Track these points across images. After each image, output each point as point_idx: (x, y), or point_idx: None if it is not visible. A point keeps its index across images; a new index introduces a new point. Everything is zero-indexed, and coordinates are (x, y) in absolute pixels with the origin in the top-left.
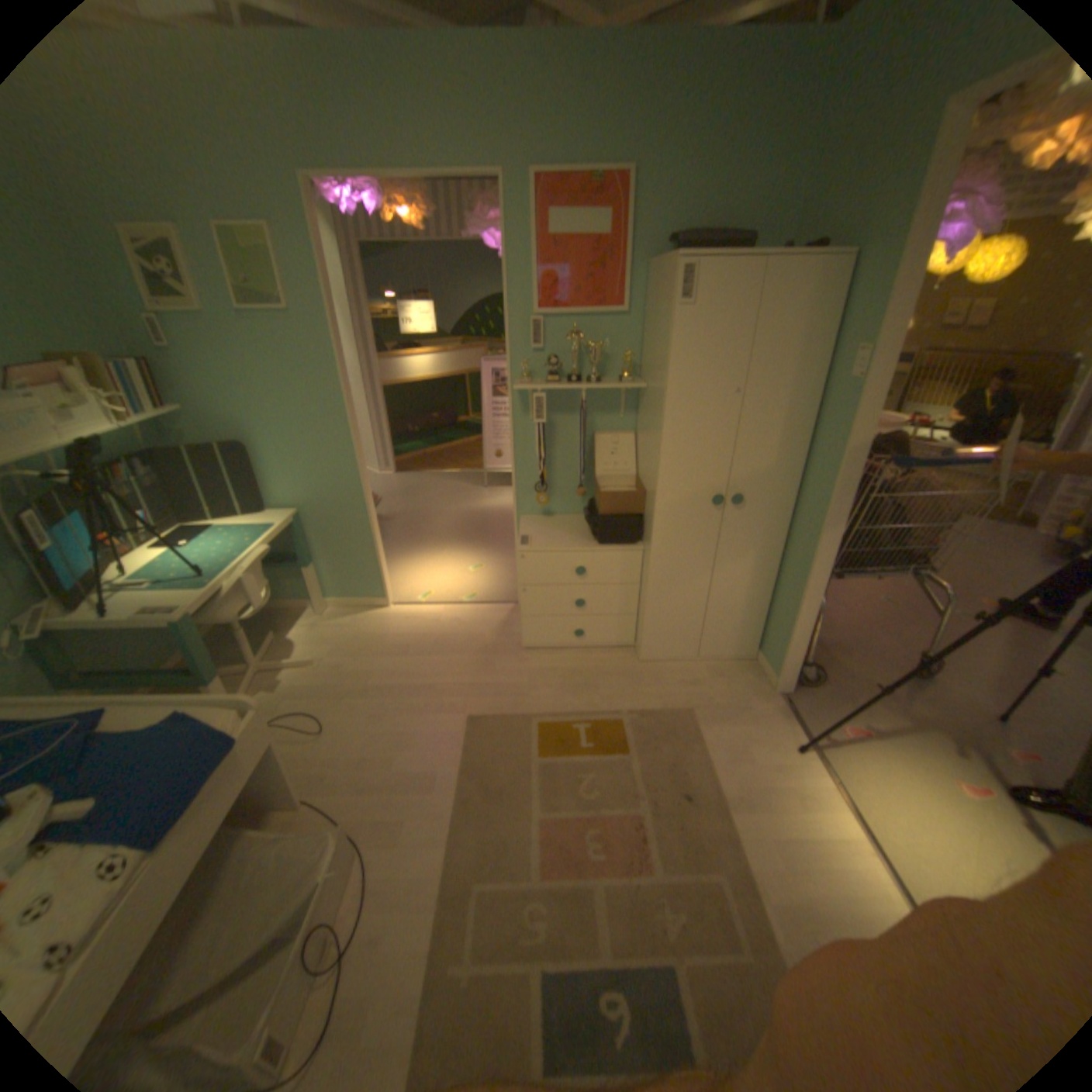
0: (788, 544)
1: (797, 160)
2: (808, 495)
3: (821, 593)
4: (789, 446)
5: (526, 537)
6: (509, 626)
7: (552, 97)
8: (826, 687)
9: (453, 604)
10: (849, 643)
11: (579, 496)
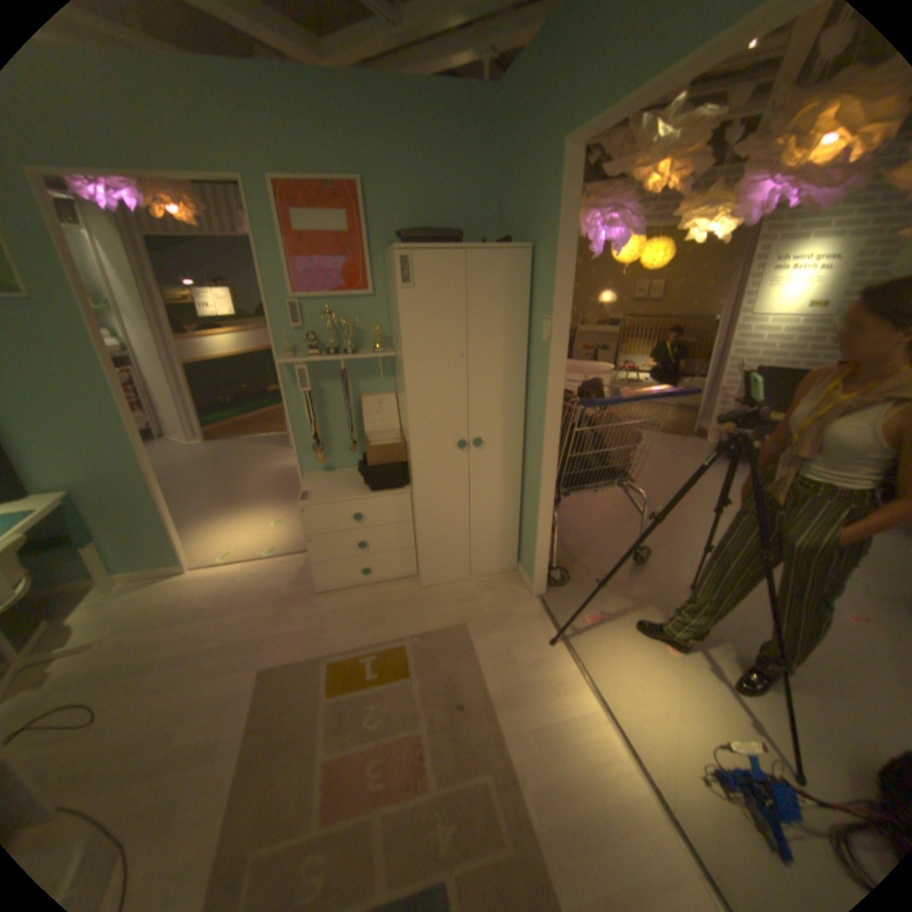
0: (522, 475)
1: (486, 181)
2: (528, 434)
3: (548, 511)
4: (508, 397)
5: (305, 493)
6: (303, 575)
7: (277, 120)
8: (568, 585)
9: (250, 562)
10: (584, 544)
11: (354, 452)
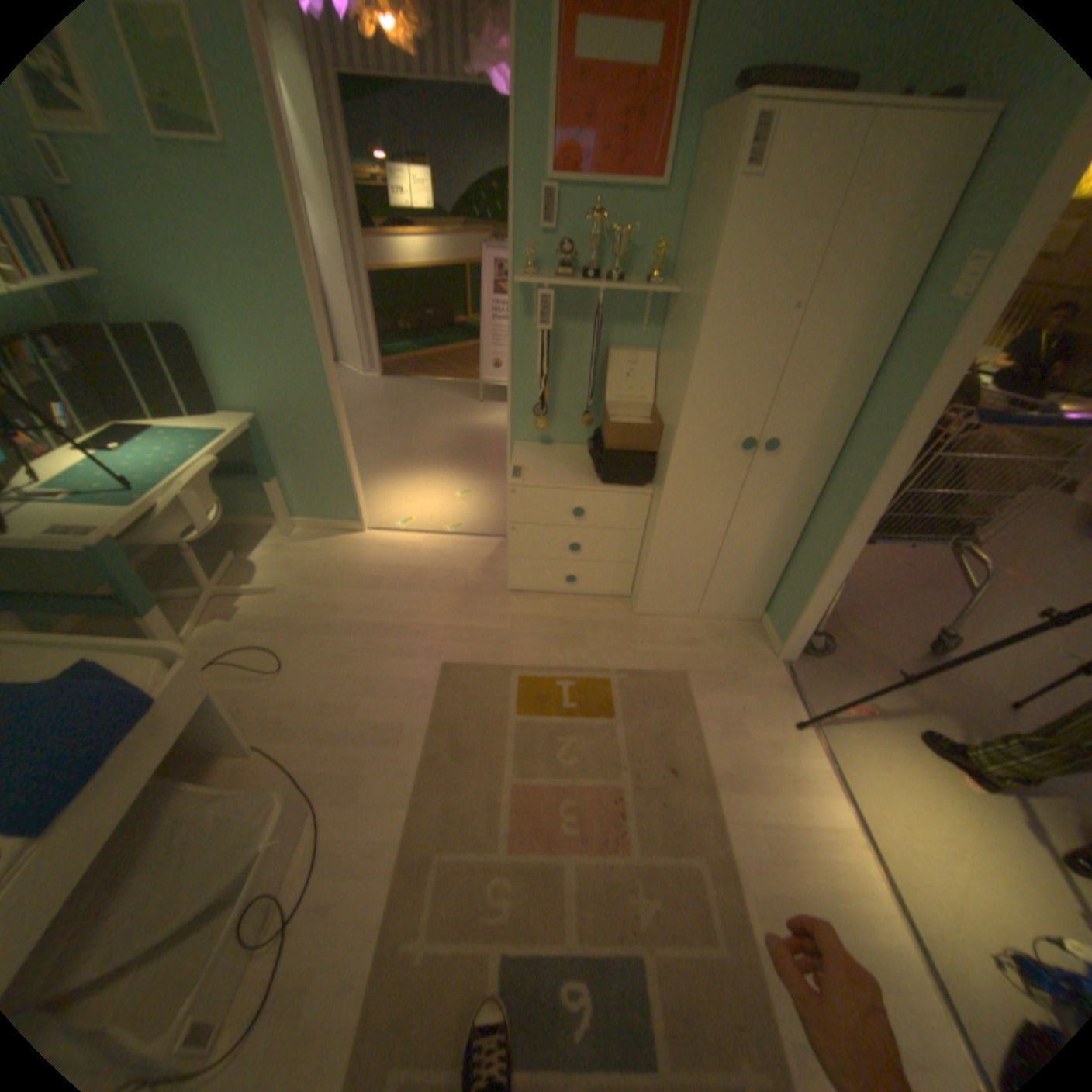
0: (817, 502)
1: None
2: (853, 446)
3: (848, 561)
4: (844, 384)
5: (517, 468)
6: (493, 563)
7: None
8: (829, 657)
9: (433, 534)
10: (858, 609)
11: (581, 424)
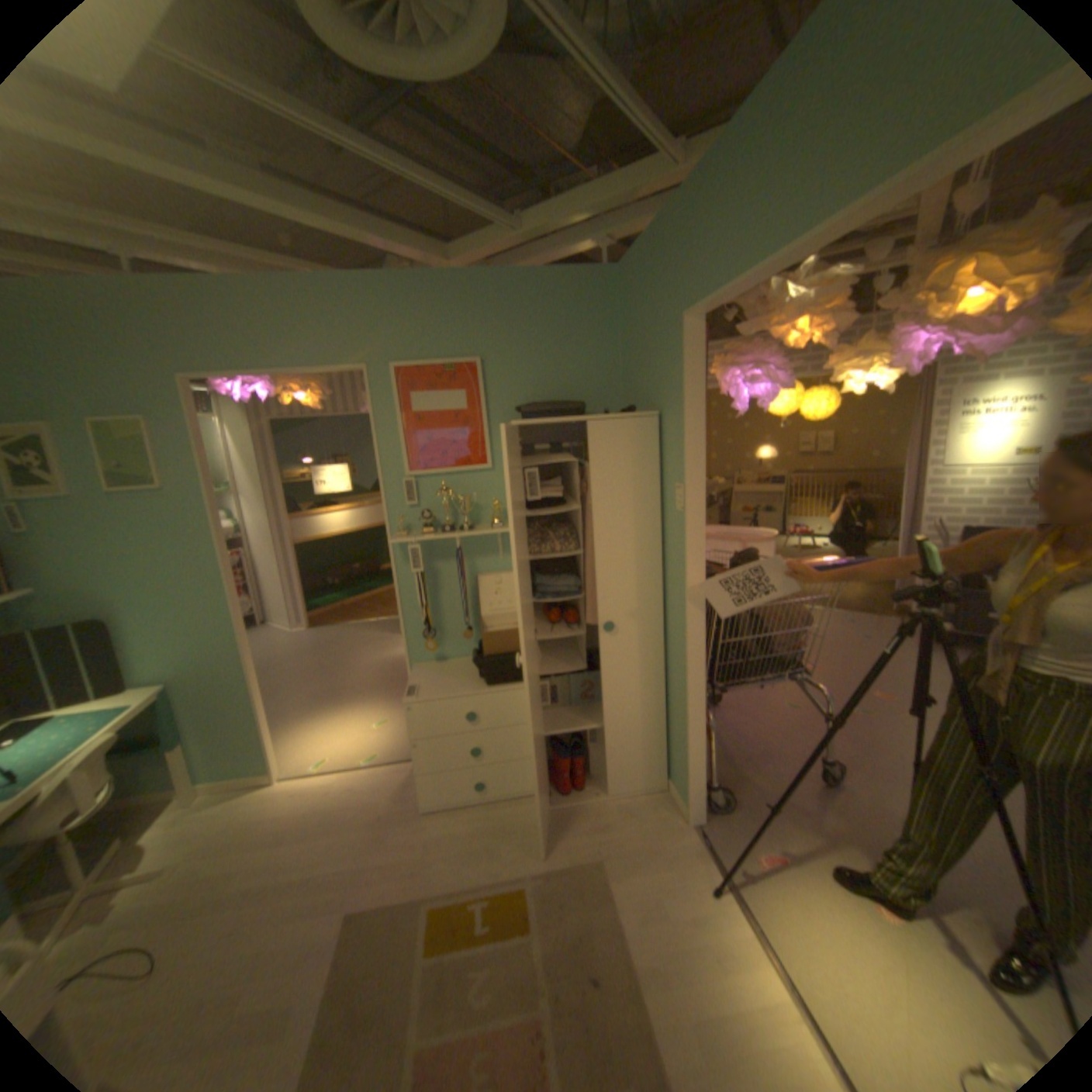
0: (666, 666)
1: (609, 351)
2: (670, 617)
3: (701, 712)
4: (643, 574)
5: (413, 688)
6: (407, 790)
7: (403, 316)
8: (737, 813)
9: (347, 772)
10: (757, 758)
11: (470, 639)
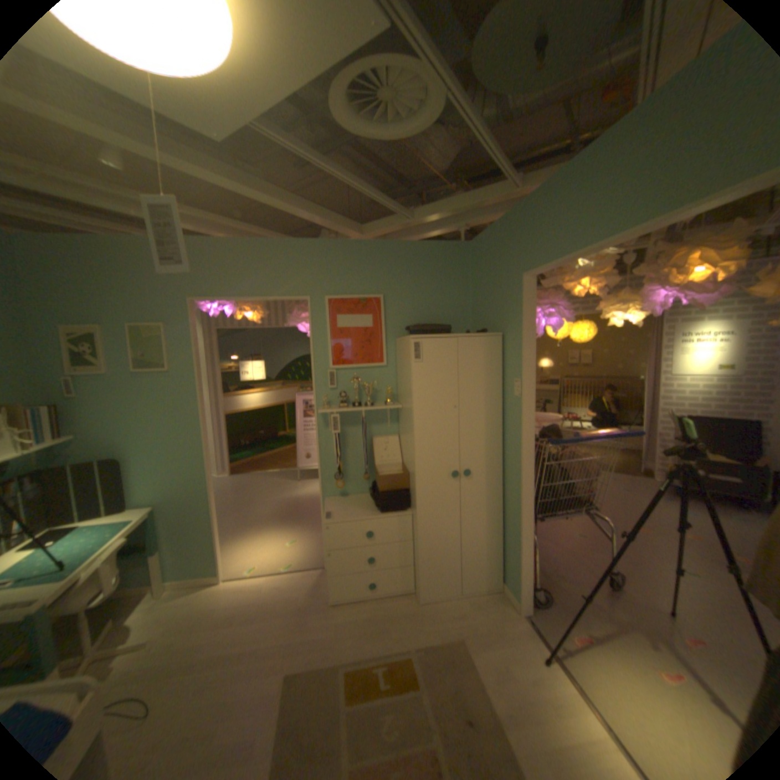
0: (504, 501)
1: (464, 294)
2: (508, 467)
3: (530, 533)
4: (490, 438)
5: (328, 513)
6: (317, 589)
7: (335, 267)
8: (553, 608)
9: (272, 576)
10: (562, 571)
11: (364, 481)
